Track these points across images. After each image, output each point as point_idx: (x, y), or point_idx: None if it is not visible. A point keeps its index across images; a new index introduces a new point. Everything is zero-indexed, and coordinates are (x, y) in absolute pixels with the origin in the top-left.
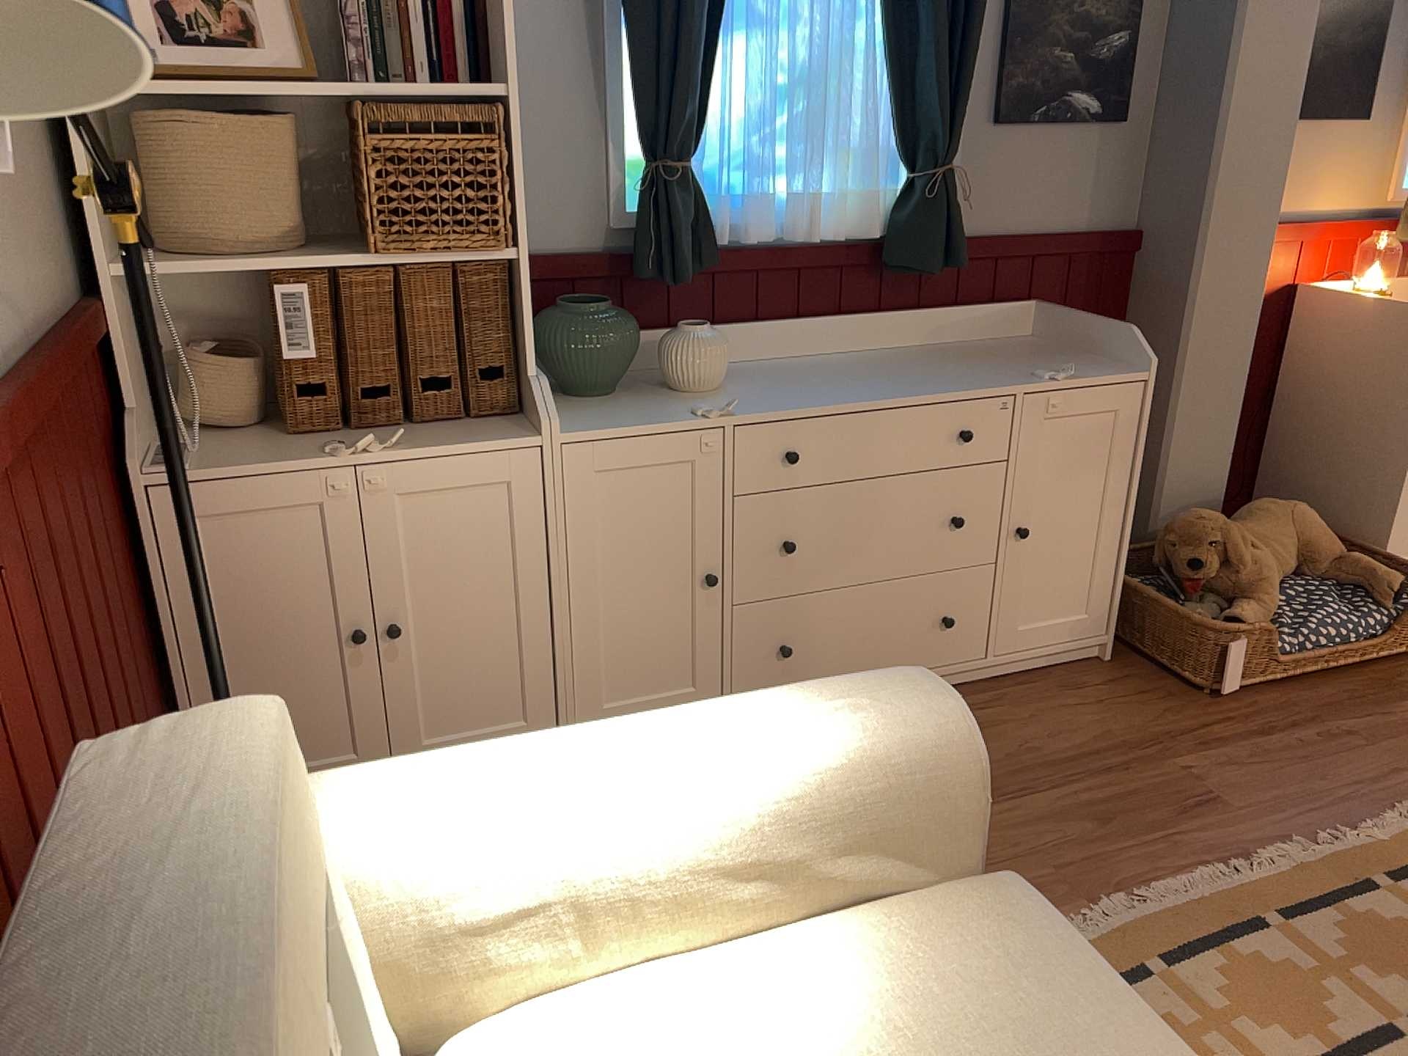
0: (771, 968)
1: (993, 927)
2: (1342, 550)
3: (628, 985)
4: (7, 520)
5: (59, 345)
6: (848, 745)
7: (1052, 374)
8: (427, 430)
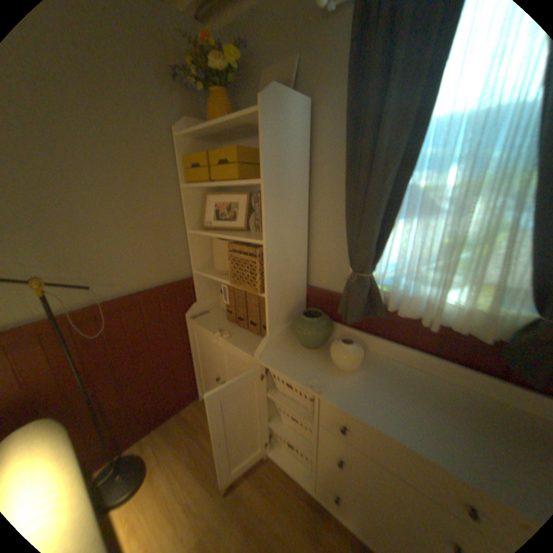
0: None
1: None
2: None
3: None
4: (72, 336)
5: (140, 293)
6: None
7: None
8: (248, 335)
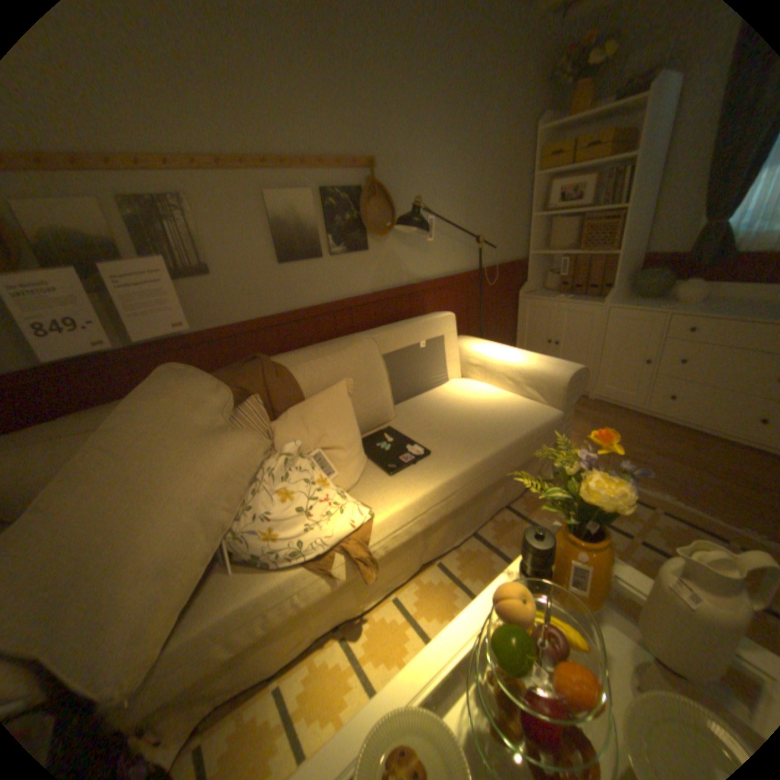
0: (504, 394)
1: (540, 411)
2: None
3: (487, 386)
4: (467, 290)
5: (500, 265)
6: (543, 367)
7: None
8: (586, 298)
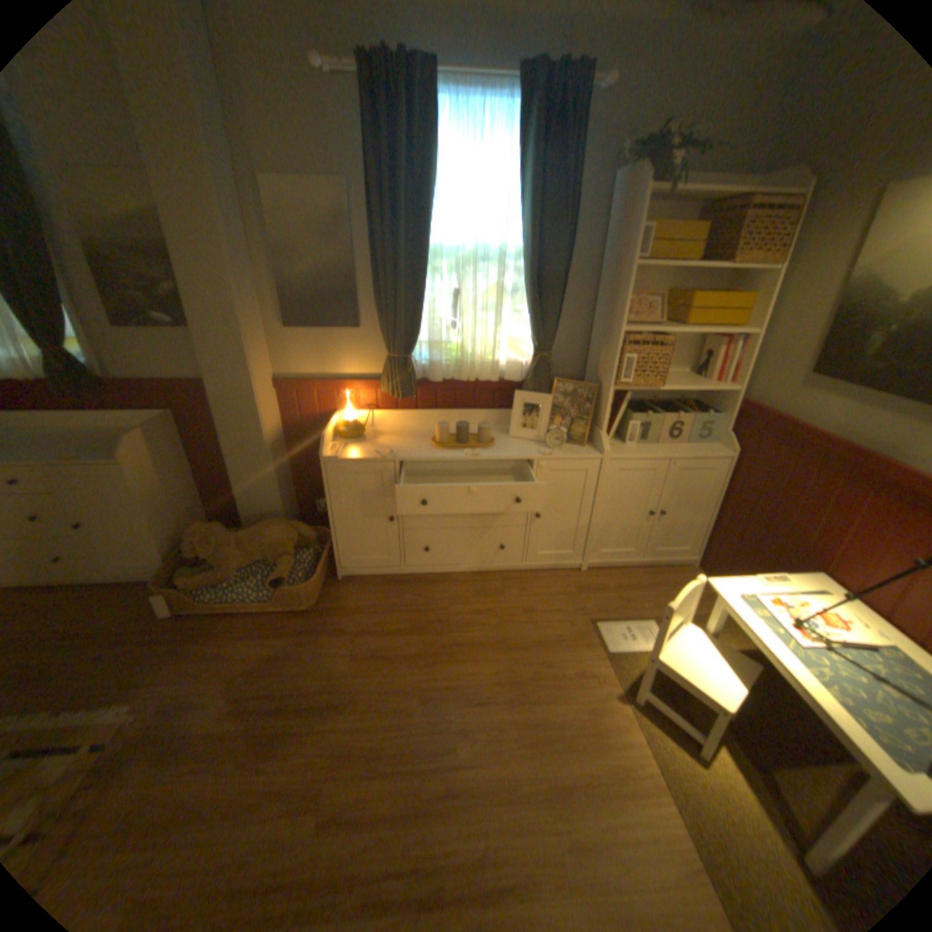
0: None
1: None
2: (291, 553)
3: None
4: None
5: None
6: None
7: (64, 457)
8: None
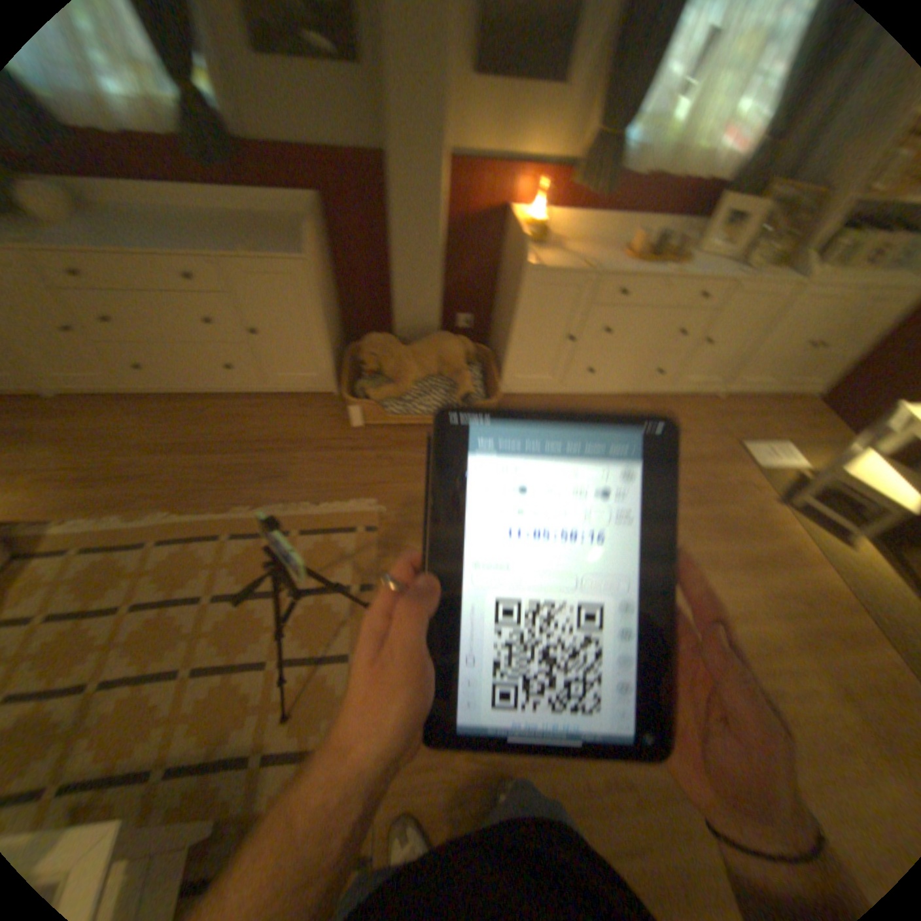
0: None
1: None
2: (467, 370)
3: None
4: None
5: None
6: None
7: (245, 248)
8: None
